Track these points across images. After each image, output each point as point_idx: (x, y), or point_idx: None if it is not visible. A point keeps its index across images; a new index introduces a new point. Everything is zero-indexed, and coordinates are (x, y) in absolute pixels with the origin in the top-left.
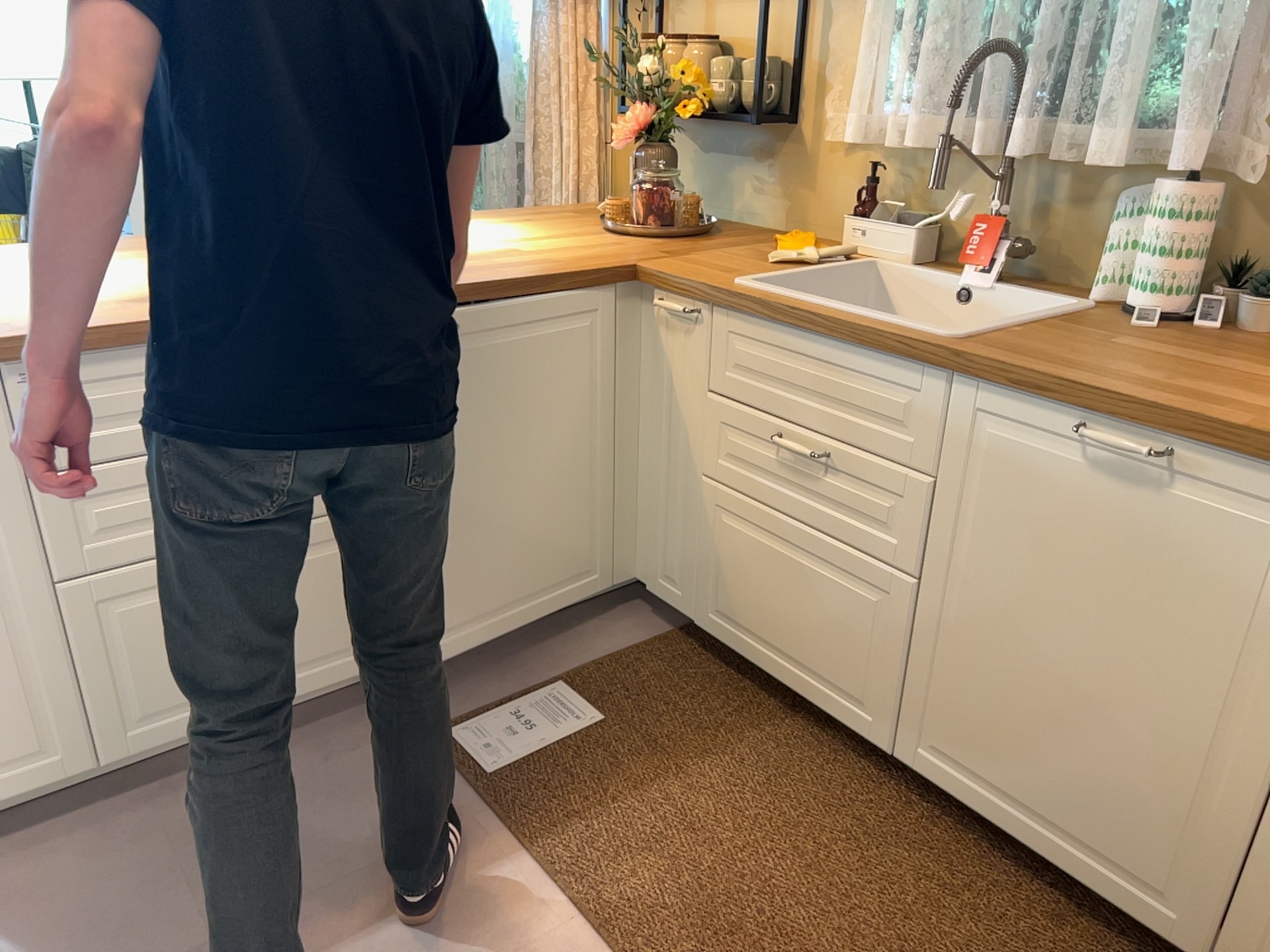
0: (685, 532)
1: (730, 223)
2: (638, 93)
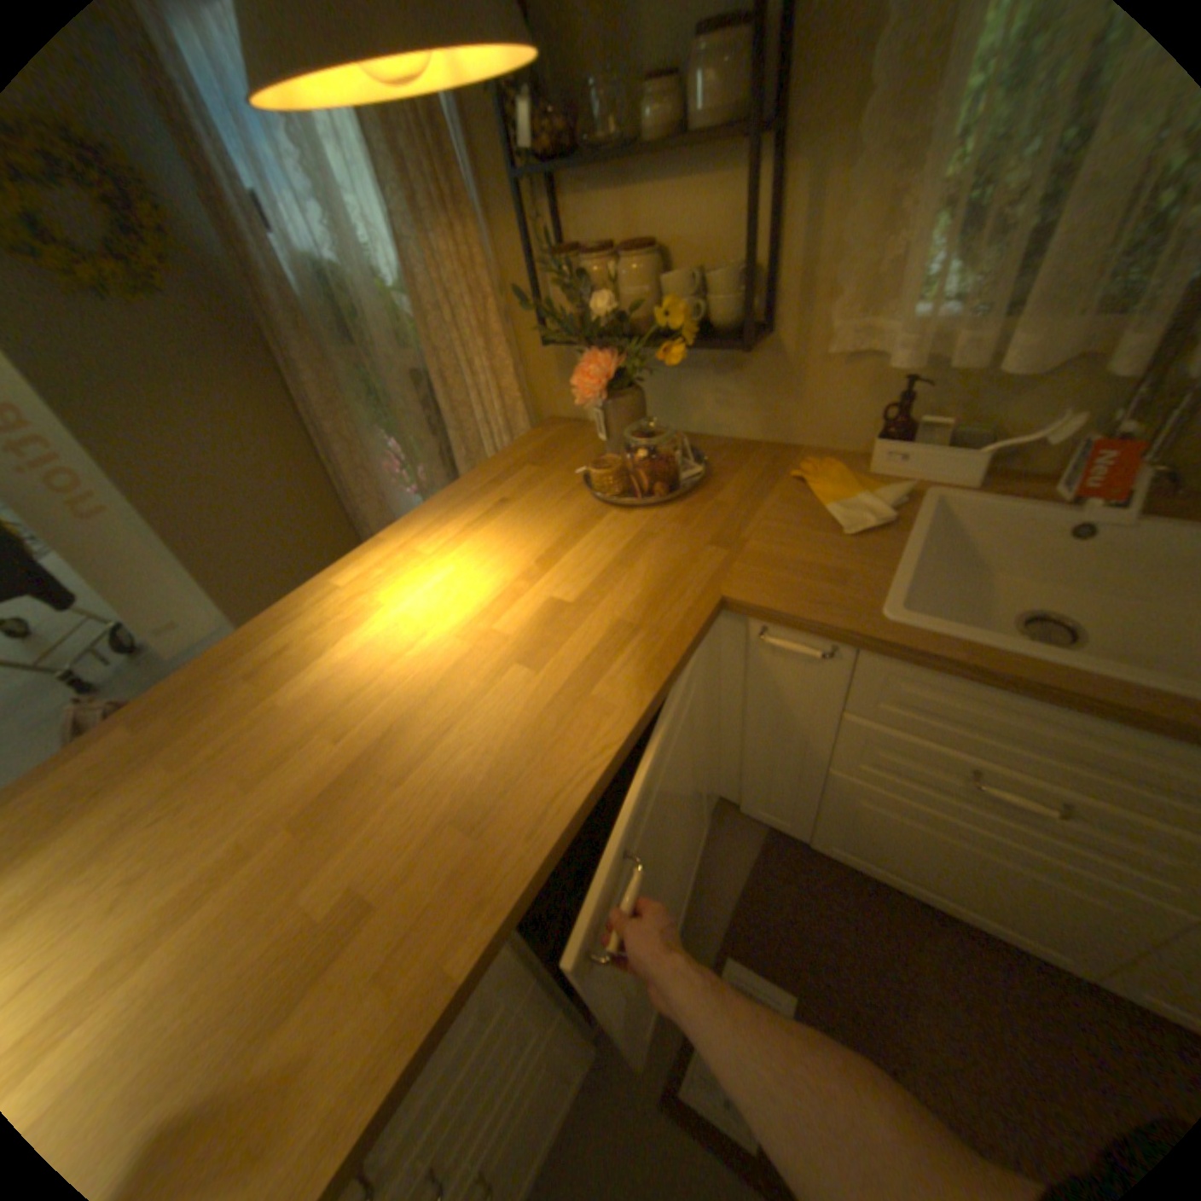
0: (800, 795)
1: (699, 438)
2: (594, 333)
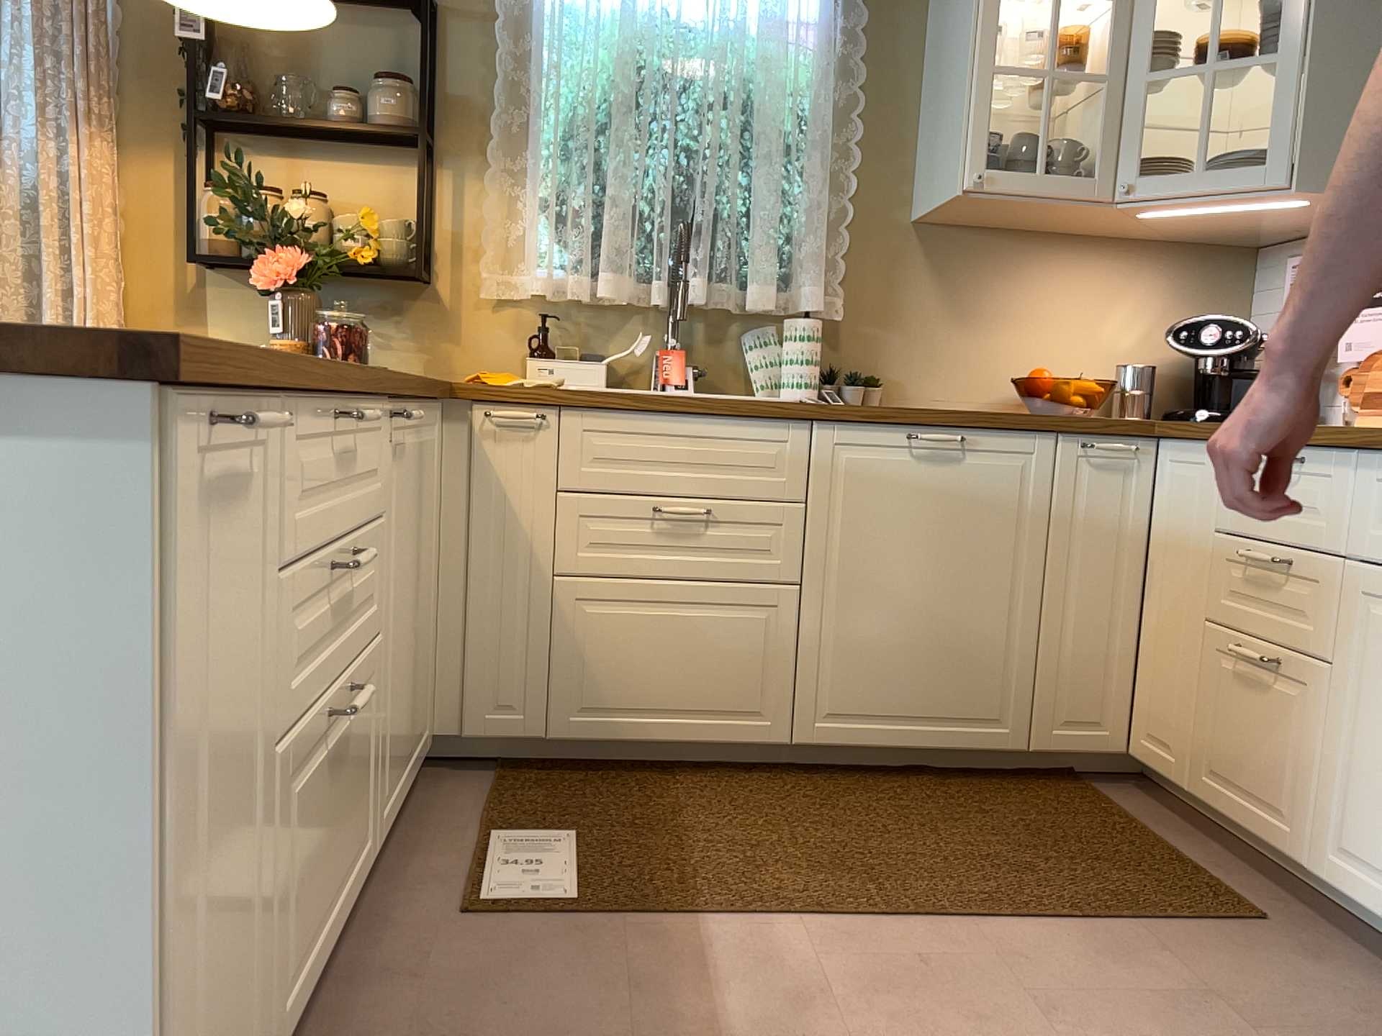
0: (527, 646)
1: None
2: (285, 235)
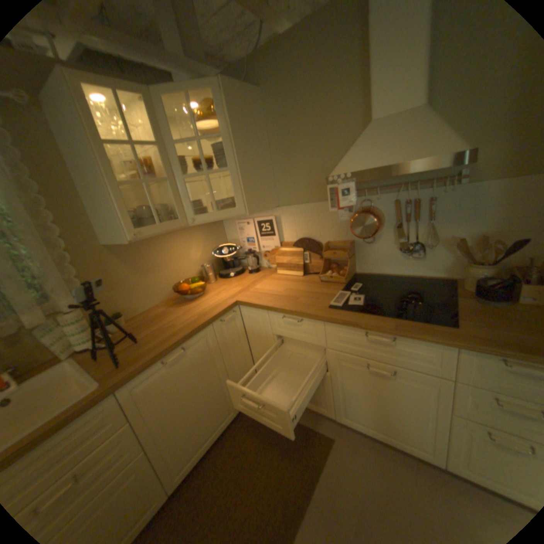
0: None
1: None
2: None
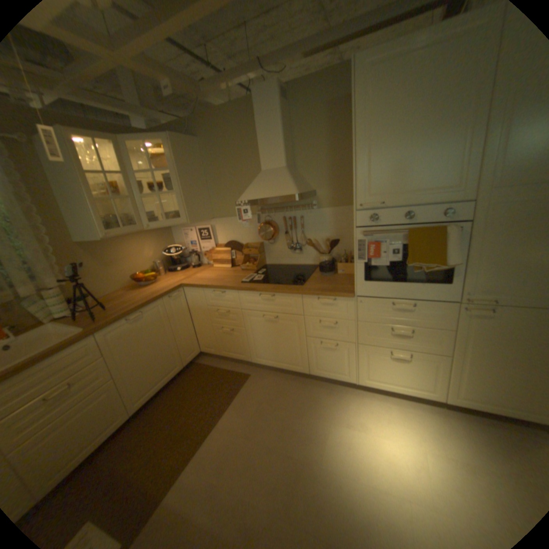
0: None
1: None
2: None
